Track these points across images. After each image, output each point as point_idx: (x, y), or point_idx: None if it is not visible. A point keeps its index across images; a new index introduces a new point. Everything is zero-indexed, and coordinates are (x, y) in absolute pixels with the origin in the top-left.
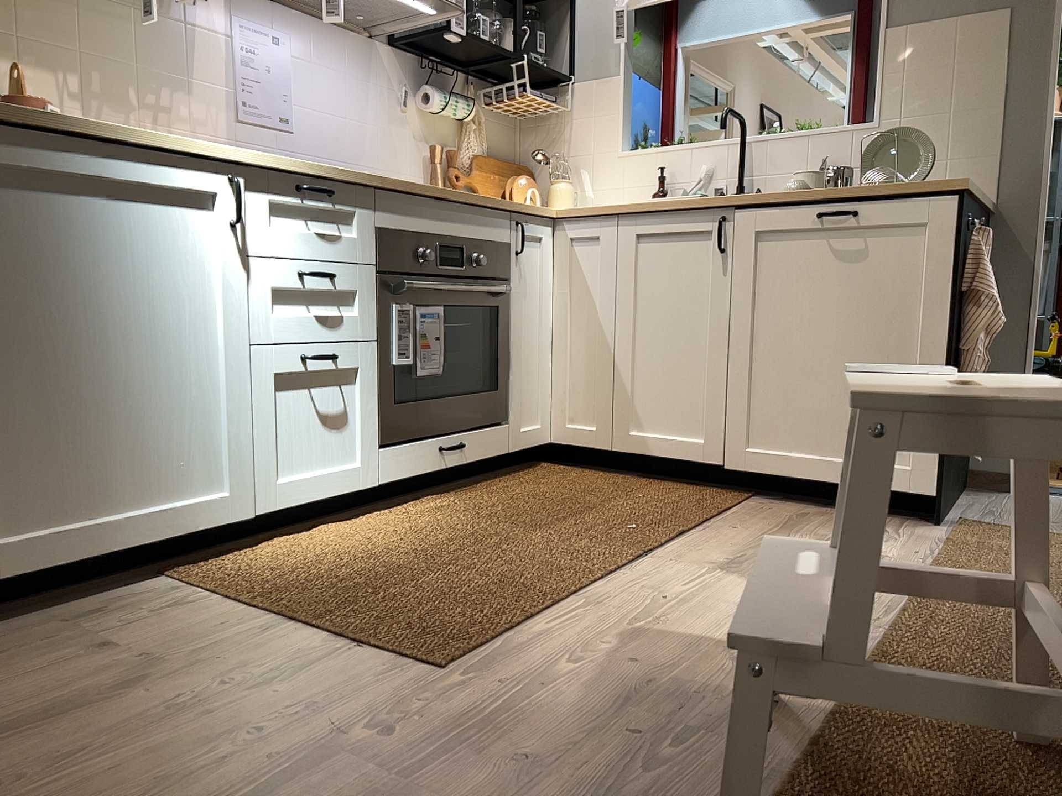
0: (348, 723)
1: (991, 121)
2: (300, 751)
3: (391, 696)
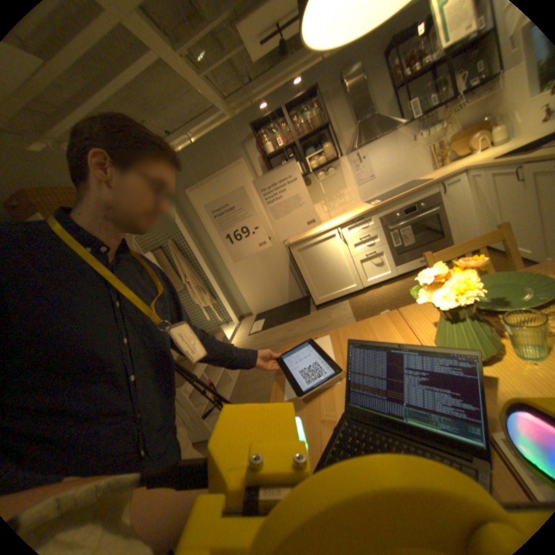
0: None
1: None
2: None
3: None
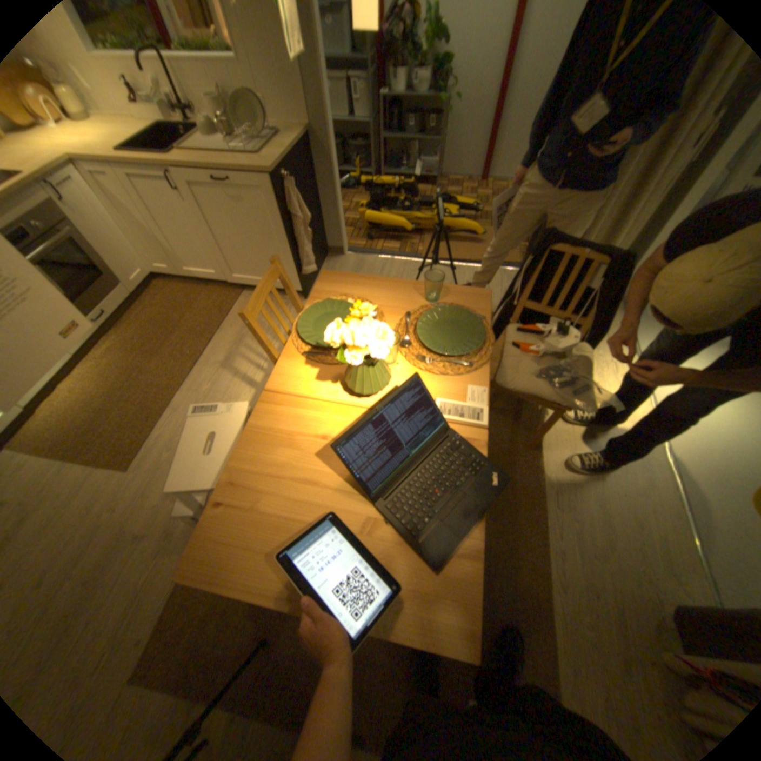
0: (99, 508)
1: (294, 65)
2: (88, 525)
3: (109, 493)
